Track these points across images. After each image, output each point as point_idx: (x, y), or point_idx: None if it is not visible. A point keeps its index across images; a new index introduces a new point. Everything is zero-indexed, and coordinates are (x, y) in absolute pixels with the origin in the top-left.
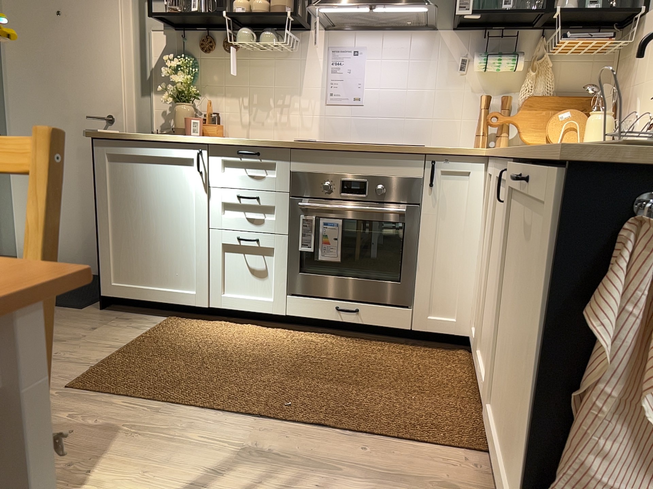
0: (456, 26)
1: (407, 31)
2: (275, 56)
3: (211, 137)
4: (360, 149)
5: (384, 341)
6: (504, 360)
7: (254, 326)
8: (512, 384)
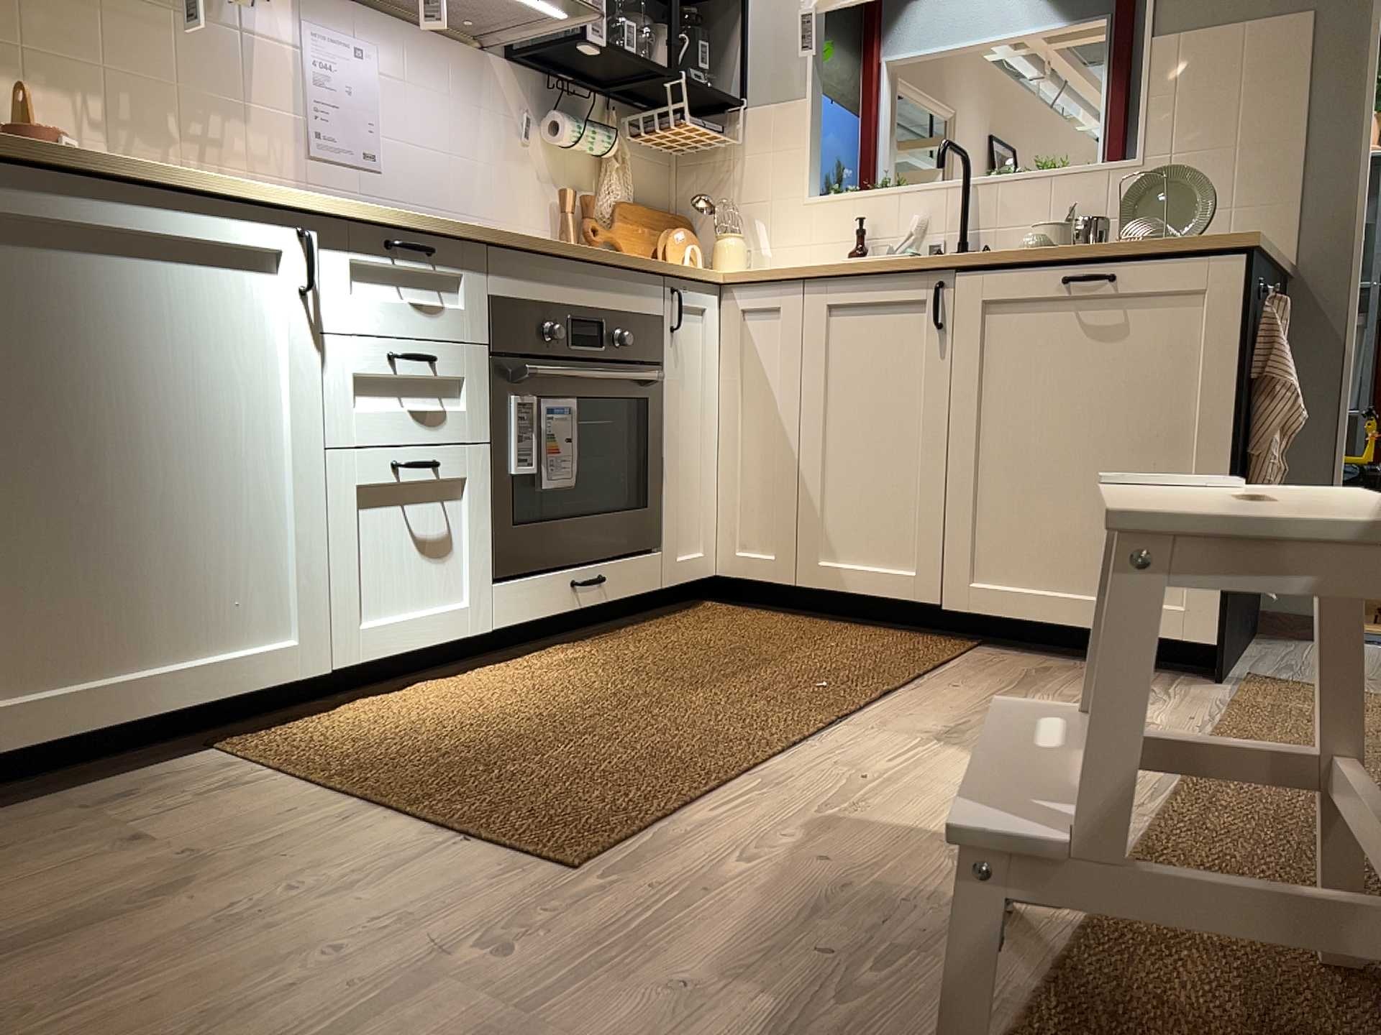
0: (522, 56)
1: (432, 36)
2: (181, 6)
3: (306, 199)
4: (596, 255)
5: (614, 629)
6: (999, 508)
7: (412, 687)
8: (1064, 513)
